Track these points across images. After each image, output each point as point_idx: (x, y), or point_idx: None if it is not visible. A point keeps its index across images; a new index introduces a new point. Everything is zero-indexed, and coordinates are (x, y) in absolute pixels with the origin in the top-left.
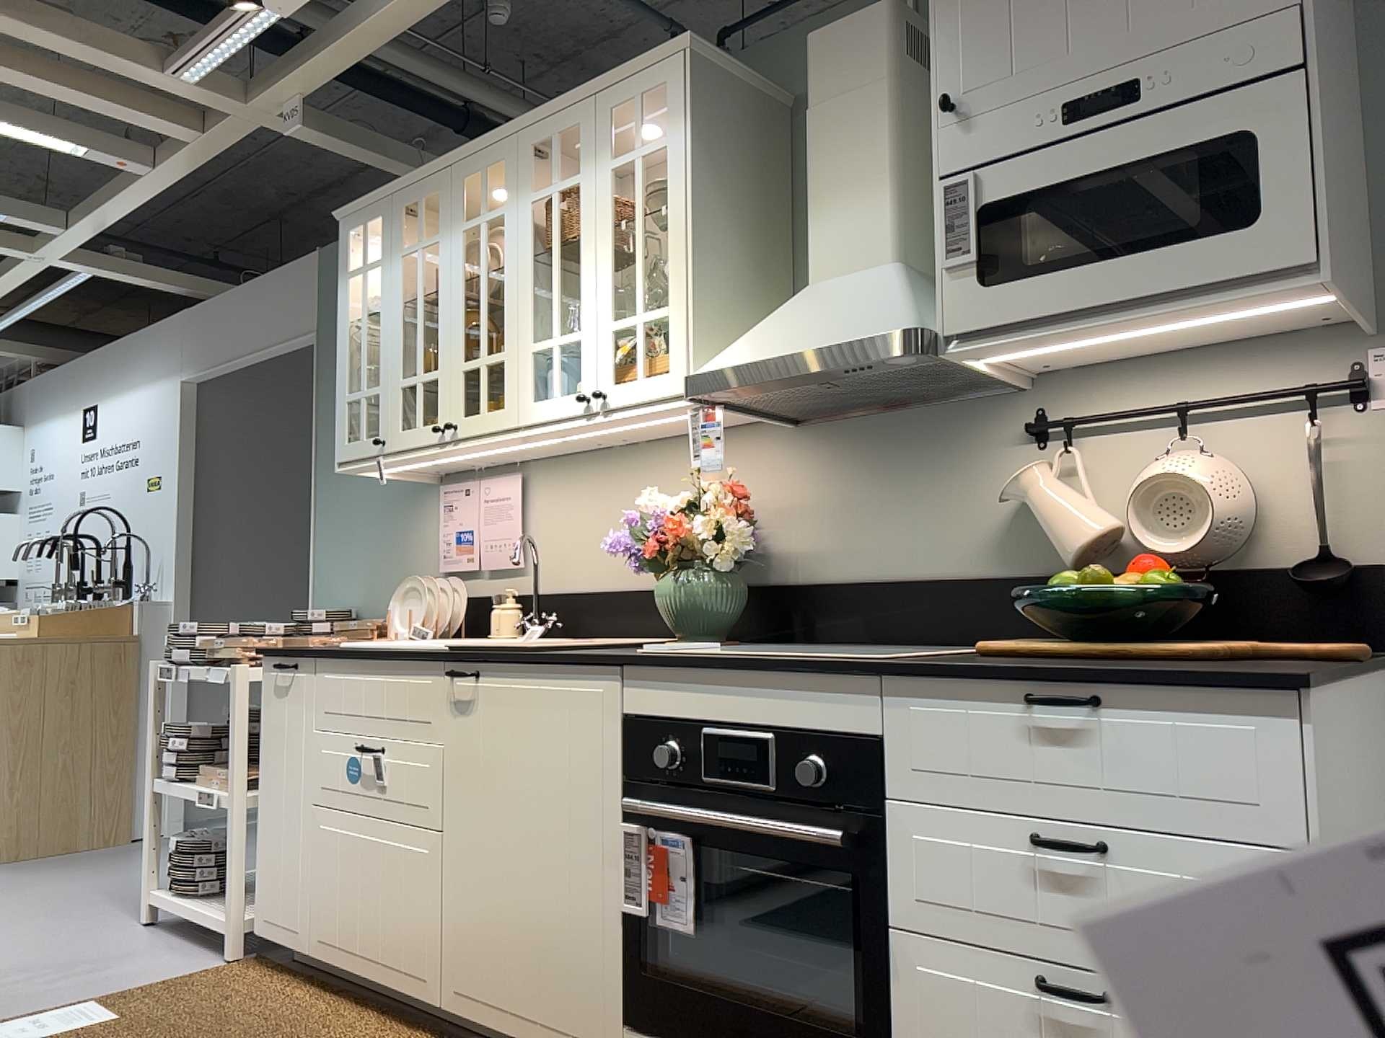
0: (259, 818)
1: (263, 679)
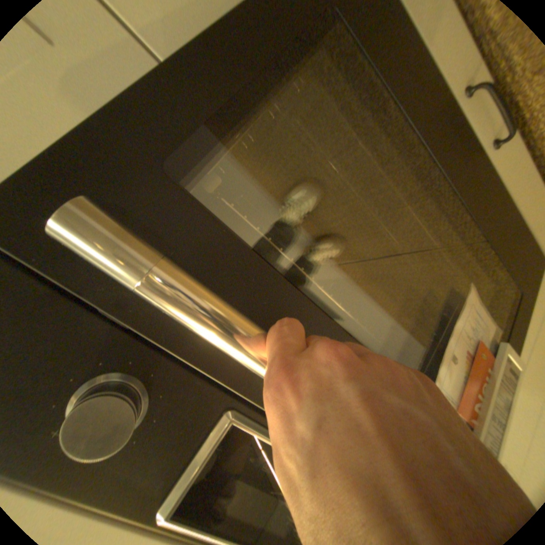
0: None
1: None
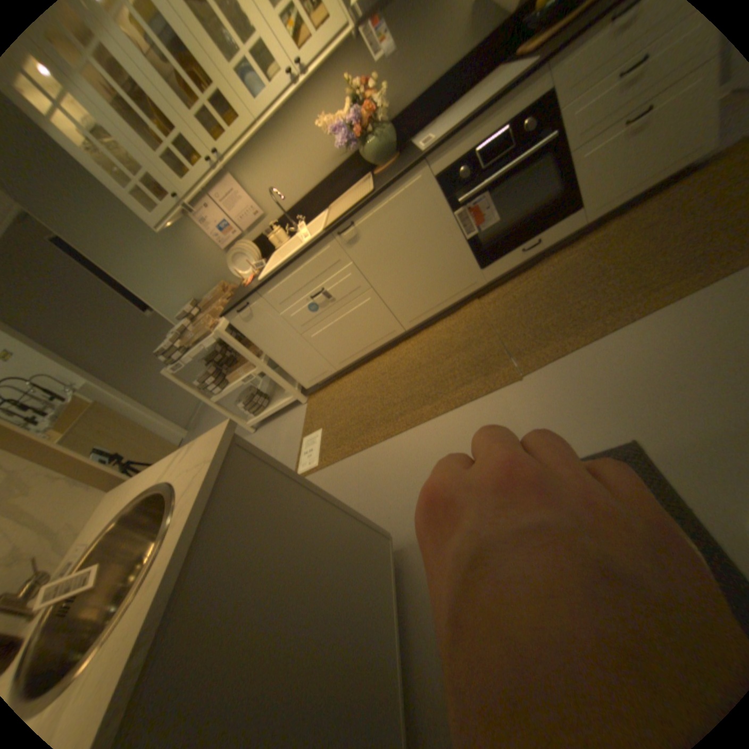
0: (278, 361)
1: (234, 323)
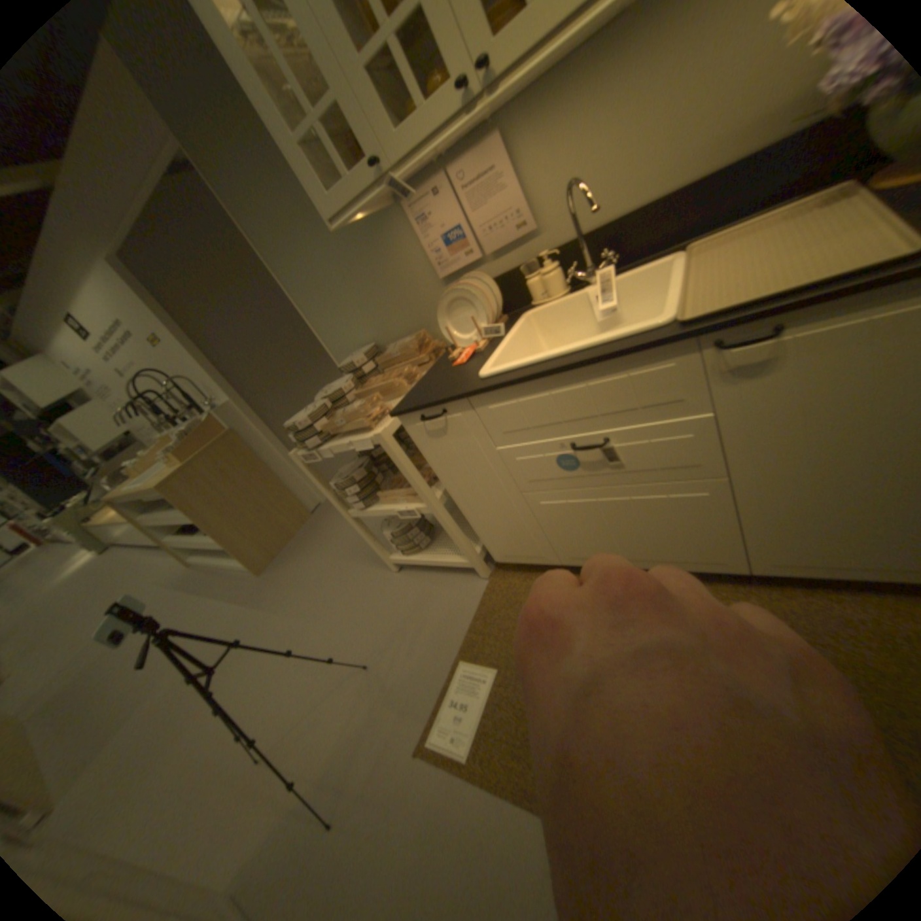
0: (464, 510)
1: (411, 431)
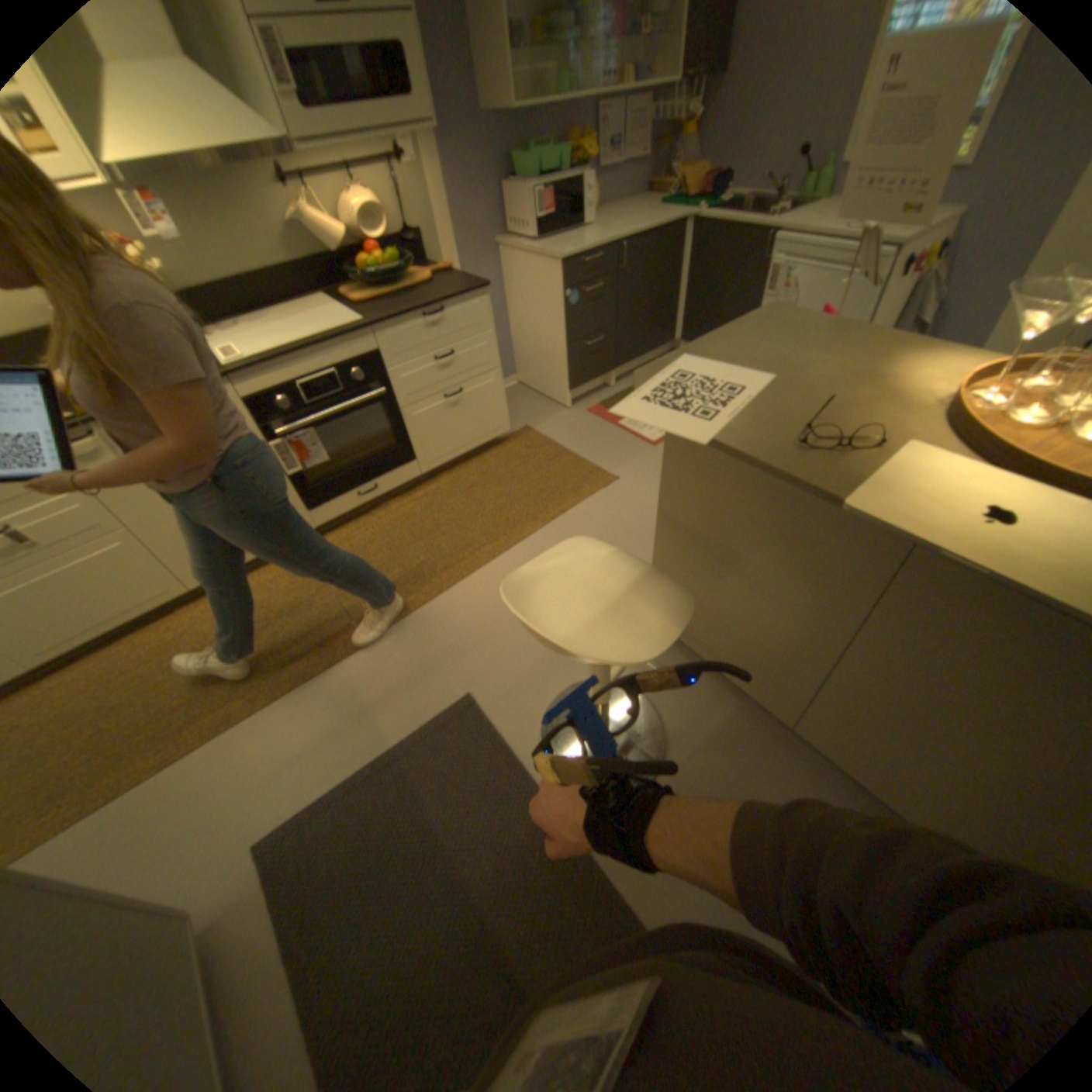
0: None
1: None
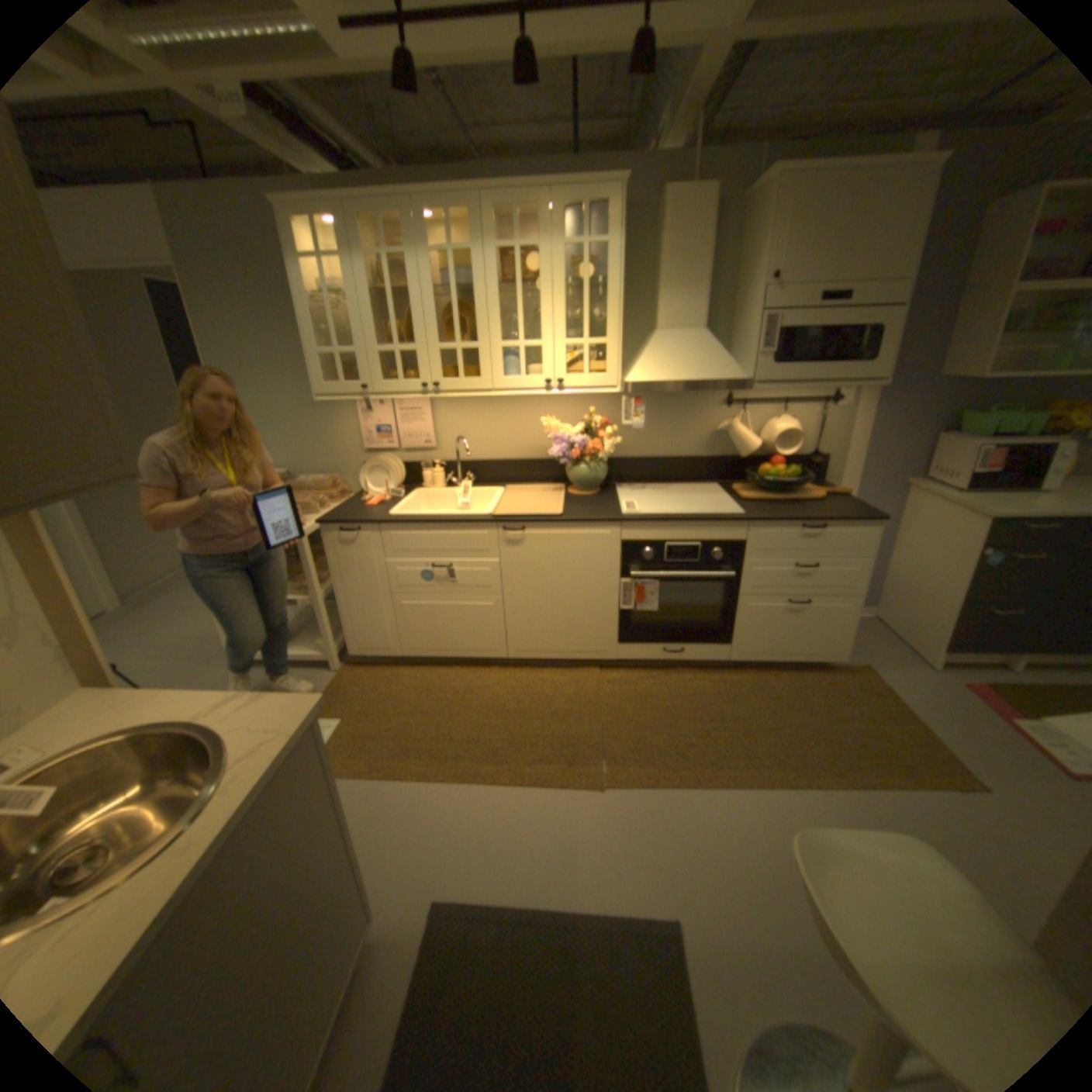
0: (340, 606)
1: (324, 537)
